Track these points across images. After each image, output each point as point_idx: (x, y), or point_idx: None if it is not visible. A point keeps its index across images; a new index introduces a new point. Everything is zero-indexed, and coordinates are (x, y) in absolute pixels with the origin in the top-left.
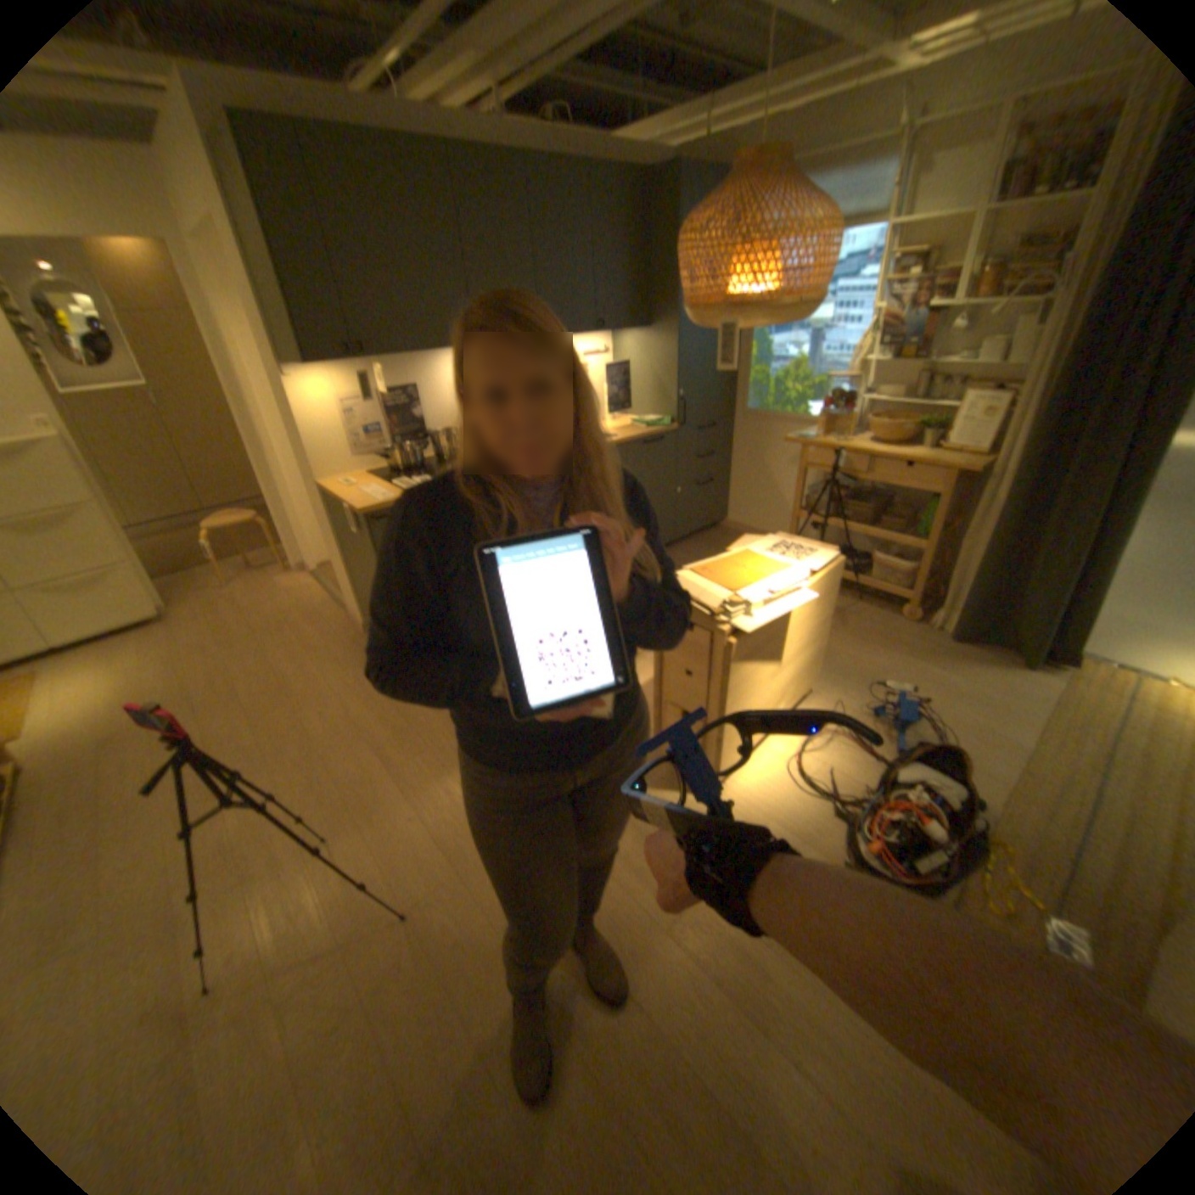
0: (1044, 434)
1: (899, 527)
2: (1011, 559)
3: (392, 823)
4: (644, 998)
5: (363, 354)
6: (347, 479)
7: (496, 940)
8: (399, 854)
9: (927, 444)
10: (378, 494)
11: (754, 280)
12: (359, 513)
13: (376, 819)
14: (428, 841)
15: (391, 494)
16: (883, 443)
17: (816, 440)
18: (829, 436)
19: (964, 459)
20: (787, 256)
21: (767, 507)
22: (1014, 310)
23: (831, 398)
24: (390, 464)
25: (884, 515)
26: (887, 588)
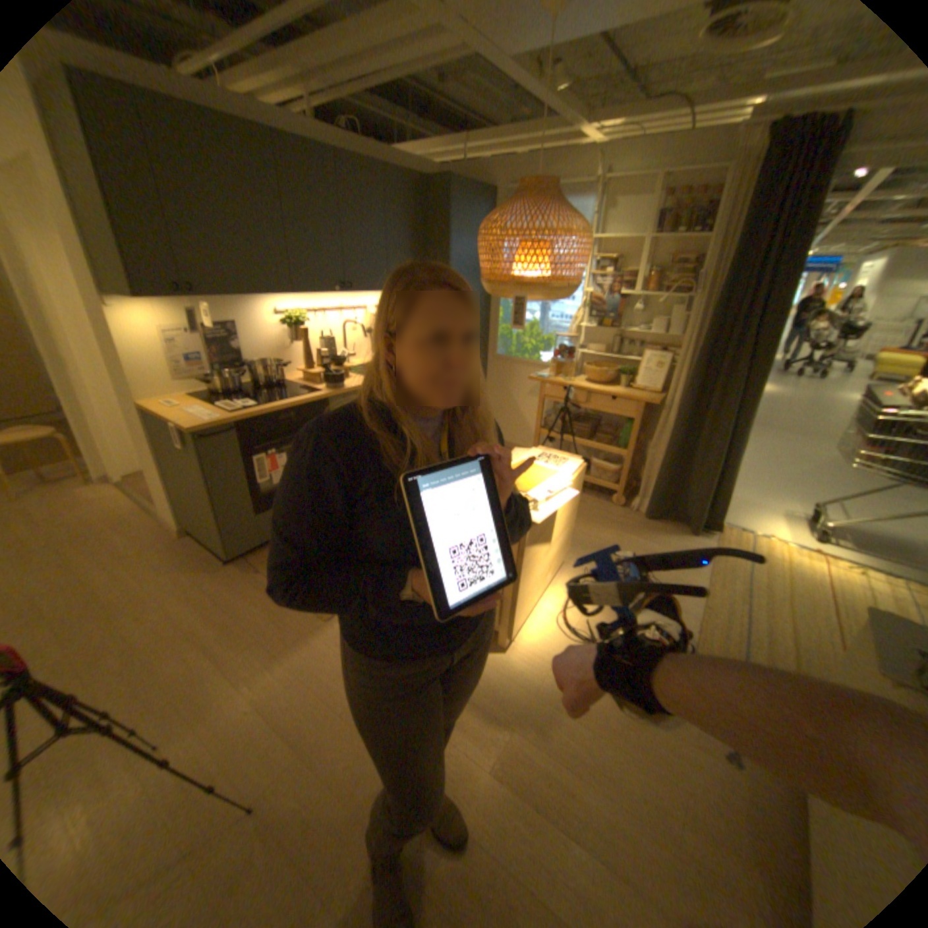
0: (694, 382)
1: (608, 441)
2: (677, 462)
3: (227, 719)
4: (480, 837)
5: (186, 293)
6: (167, 401)
7: (344, 814)
8: (238, 749)
9: (621, 385)
10: (203, 415)
11: (531, 267)
12: (187, 432)
13: (209, 718)
14: (266, 731)
15: (216, 416)
16: (594, 383)
17: (550, 380)
18: (558, 377)
19: (647, 396)
20: (554, 254)
21: (512, 426)
22: (669, 302)
23: (555, 350)
24: (210, 389)
25: (596, 433)
26: (601, 484)
